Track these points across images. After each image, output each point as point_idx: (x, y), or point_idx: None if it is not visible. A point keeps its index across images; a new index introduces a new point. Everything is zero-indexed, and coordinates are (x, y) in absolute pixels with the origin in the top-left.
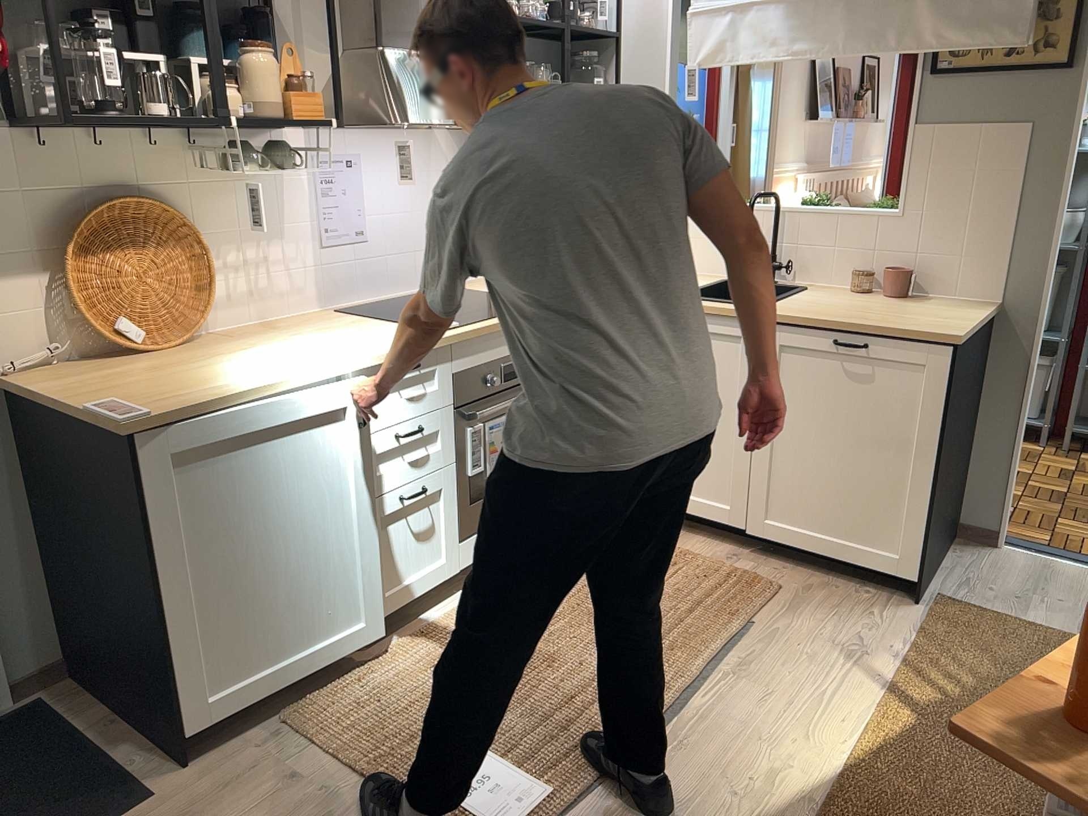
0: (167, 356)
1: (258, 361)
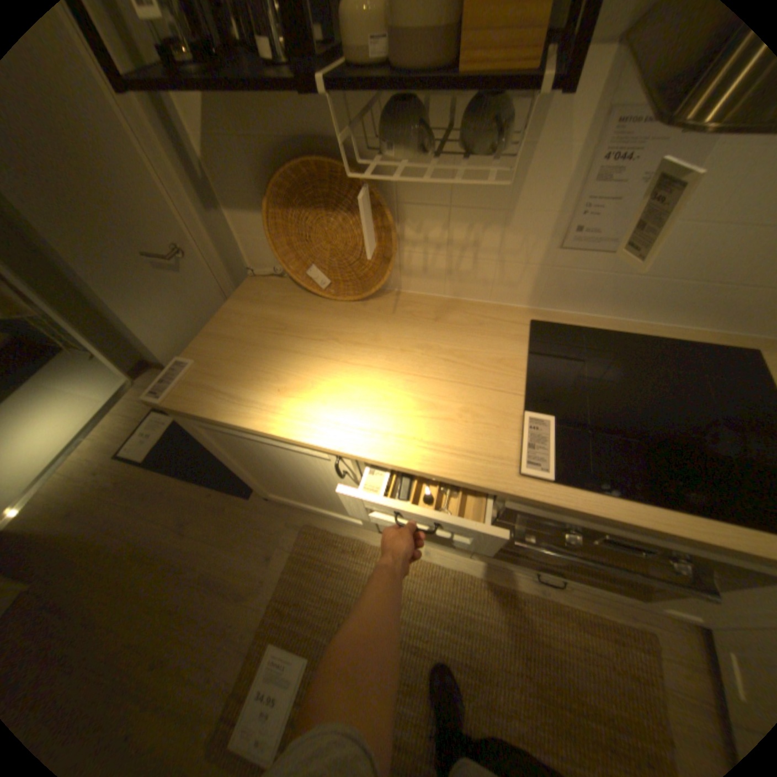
0: (325, 309)
1: (325, 374)
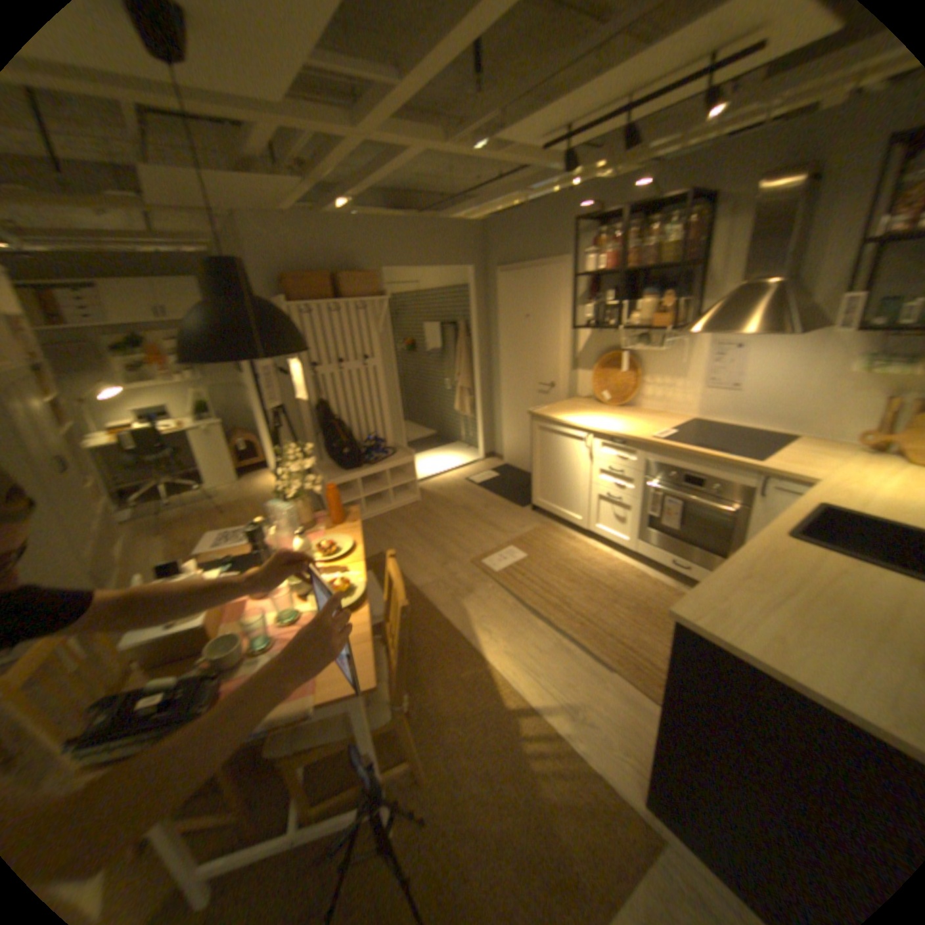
0: (604, 406)
1: (594, 416)
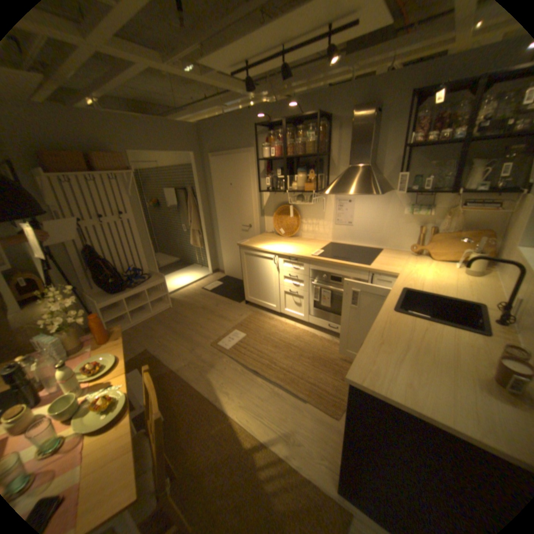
0: (281, 238)
1: (276, 244)
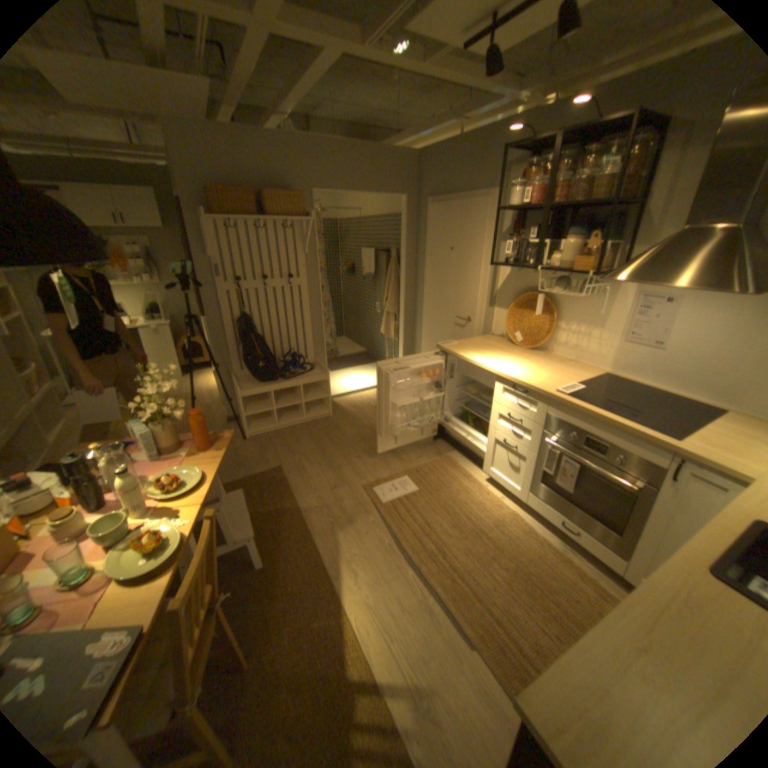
0: (514, 348)
1: (501, 357)
